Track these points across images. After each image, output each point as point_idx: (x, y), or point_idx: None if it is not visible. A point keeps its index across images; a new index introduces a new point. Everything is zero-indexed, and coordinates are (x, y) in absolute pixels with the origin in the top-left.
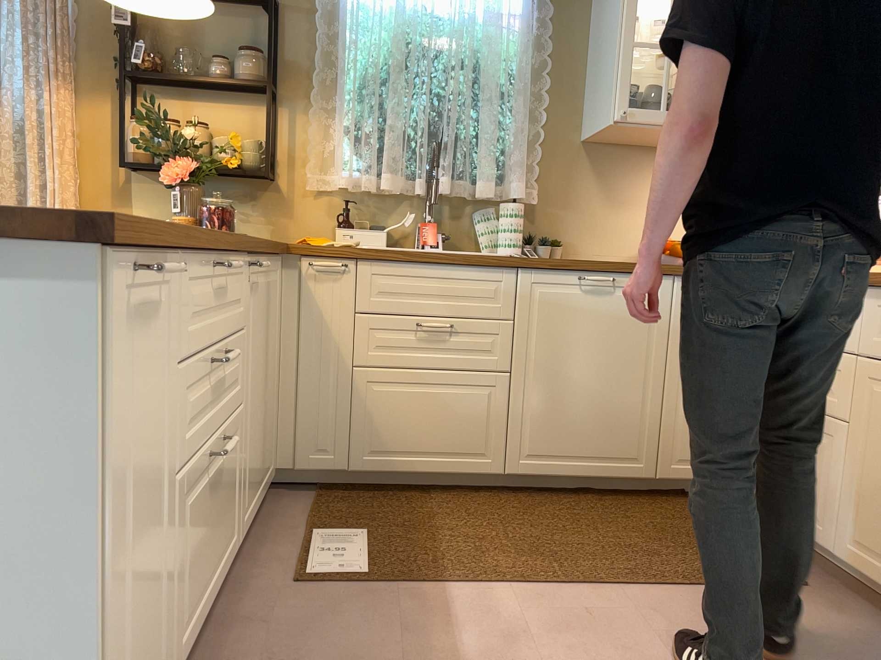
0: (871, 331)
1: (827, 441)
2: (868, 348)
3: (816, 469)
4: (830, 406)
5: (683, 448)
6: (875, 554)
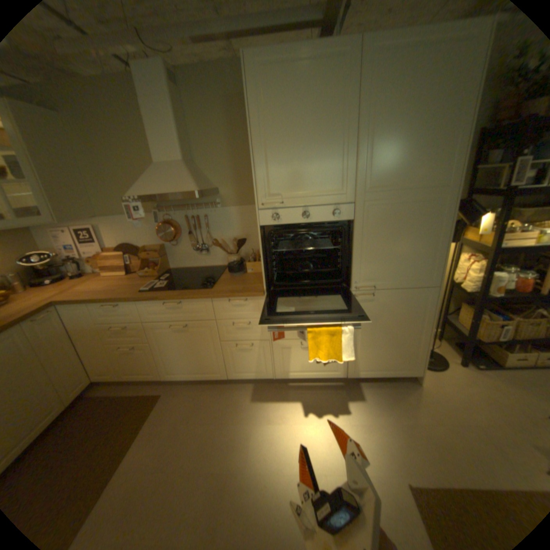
0: (143, 314)
1: (141, 351)
2: (144, 320)
3: (140, 361)
4: (136, 341)
5: (70, 386)
6: (174, 374)
